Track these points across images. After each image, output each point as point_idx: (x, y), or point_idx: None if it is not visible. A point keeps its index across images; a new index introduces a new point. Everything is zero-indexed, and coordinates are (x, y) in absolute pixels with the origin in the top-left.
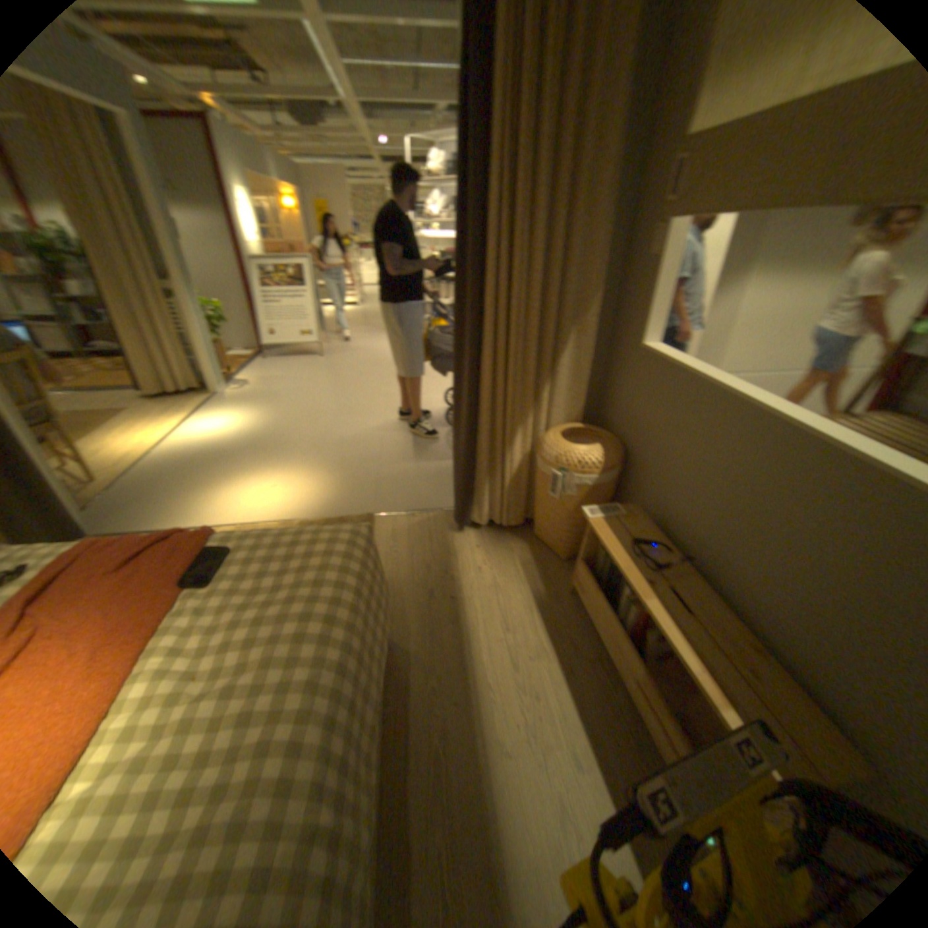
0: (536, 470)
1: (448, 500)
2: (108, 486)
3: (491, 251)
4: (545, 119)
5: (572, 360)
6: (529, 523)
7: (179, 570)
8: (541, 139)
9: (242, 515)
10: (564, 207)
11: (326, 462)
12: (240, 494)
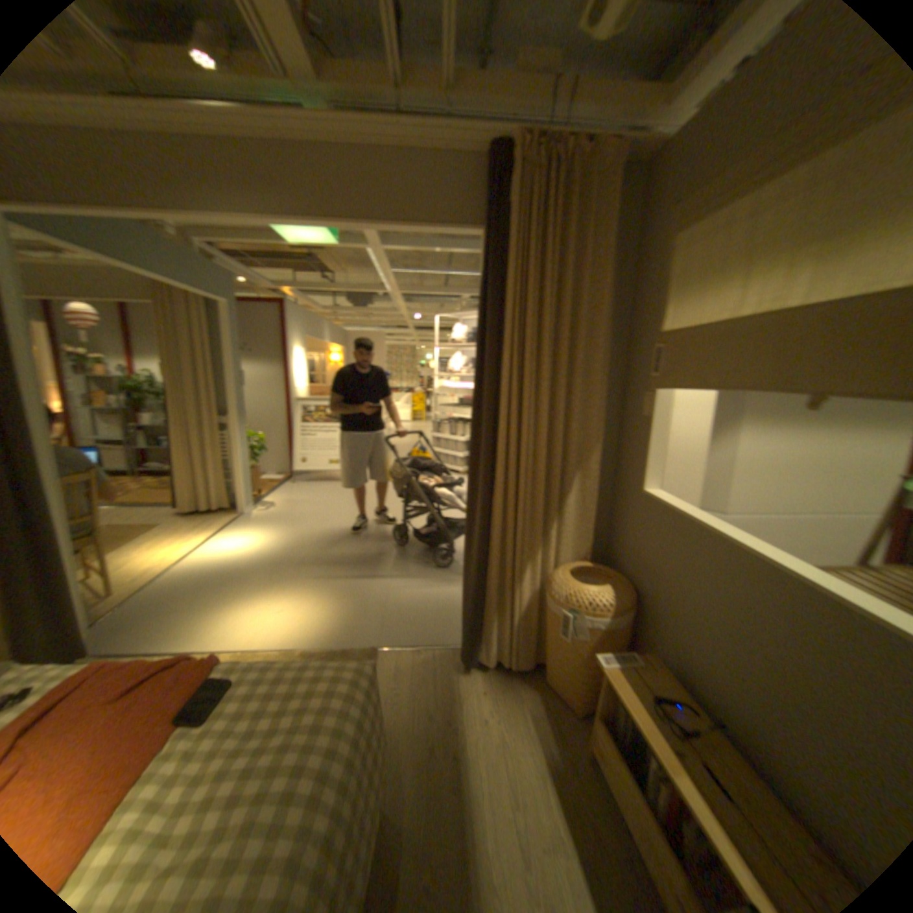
0: (546, 609)
1: (455, 636)
2: (122, 602)
3: (503, 409)
4: (546, 319)
5: (578, 501)
6: (541, 669)
7: (177, 704)
8: (543, 331)
9: (244, 642)
10: (564, 378)
11: (336, 588)
12: (246, 618)
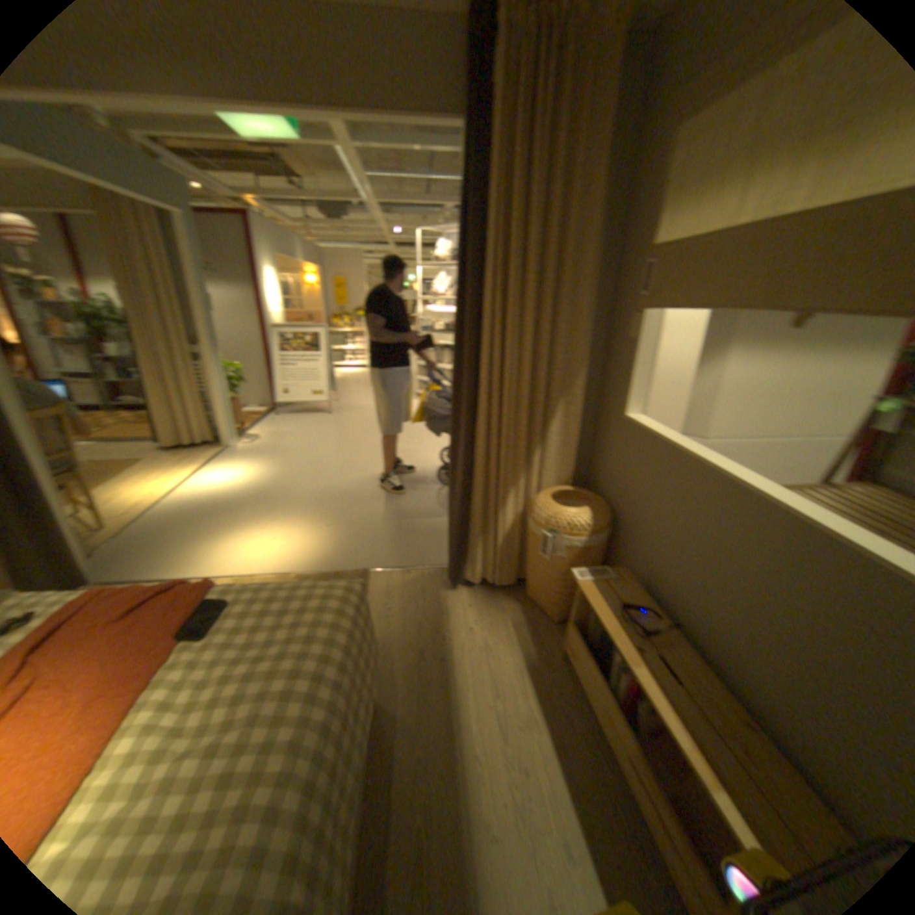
0: (528, 530)
1: (442, 557)
2: (115, 533)
3: (486, 332)
4: (532, 230)
5: (561, 427)
6: (522, 583)
7: (176, 622)
8: (529, 245)
9: (240, 567)
10: (550, 298)
11: (326, 516)
12: (240, 545)
